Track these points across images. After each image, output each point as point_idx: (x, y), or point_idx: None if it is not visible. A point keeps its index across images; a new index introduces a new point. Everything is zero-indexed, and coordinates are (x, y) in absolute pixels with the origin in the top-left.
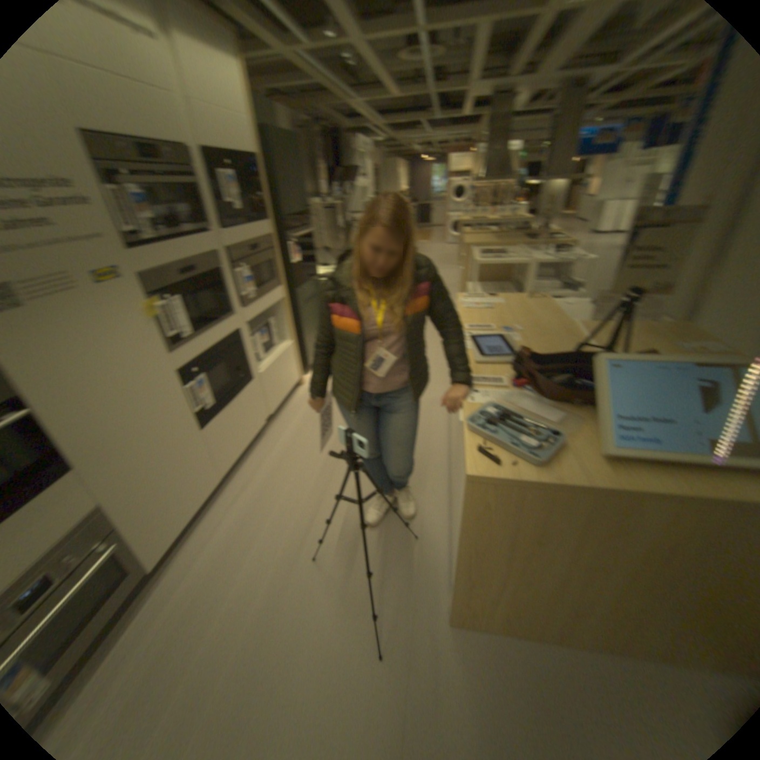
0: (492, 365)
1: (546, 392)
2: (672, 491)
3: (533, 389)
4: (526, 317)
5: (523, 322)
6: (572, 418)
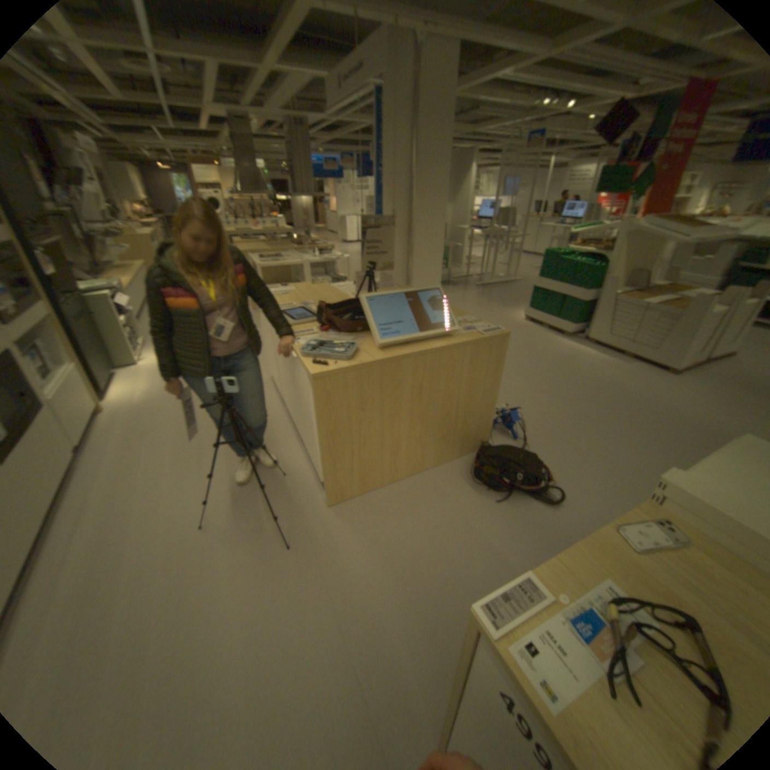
0: (305, 327)
1: (343, 333)
2: (410, 356)
3: (335, 334)
4: (317, 298)
5: (316, 301)
6: (361, 341)
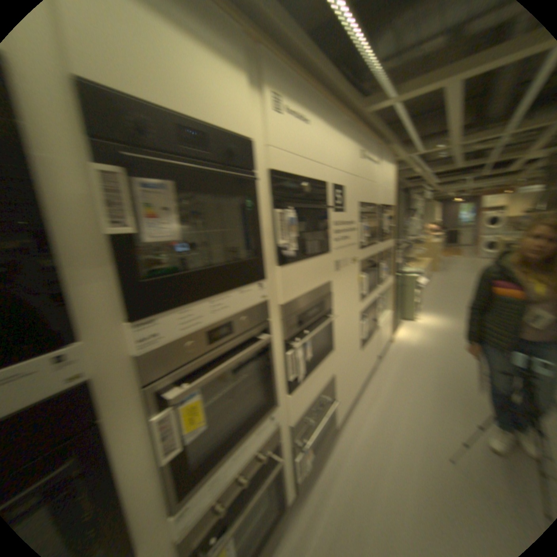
0: None
1: None
2: None
3: None
4: None
5: None
6: None
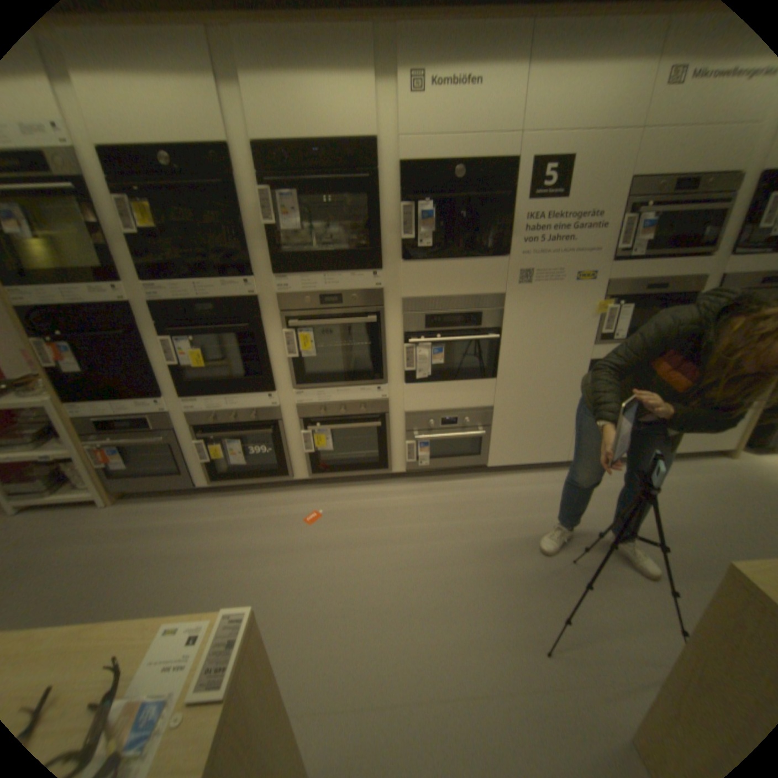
0: None
1: None
2: None
3: None
4: None
5: None
6: None
